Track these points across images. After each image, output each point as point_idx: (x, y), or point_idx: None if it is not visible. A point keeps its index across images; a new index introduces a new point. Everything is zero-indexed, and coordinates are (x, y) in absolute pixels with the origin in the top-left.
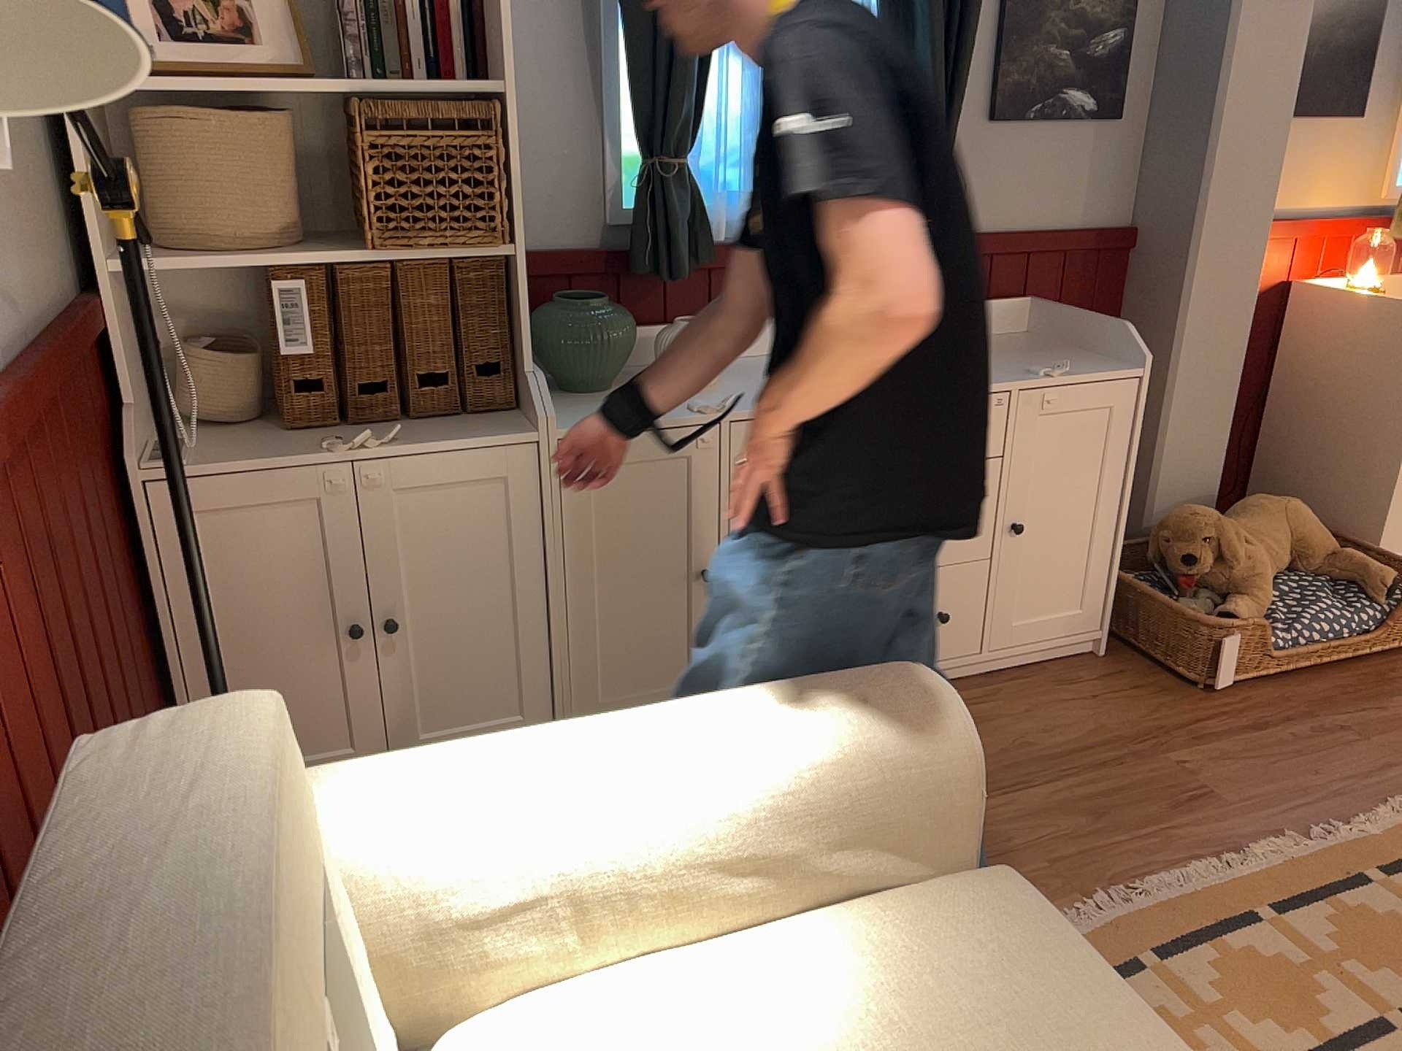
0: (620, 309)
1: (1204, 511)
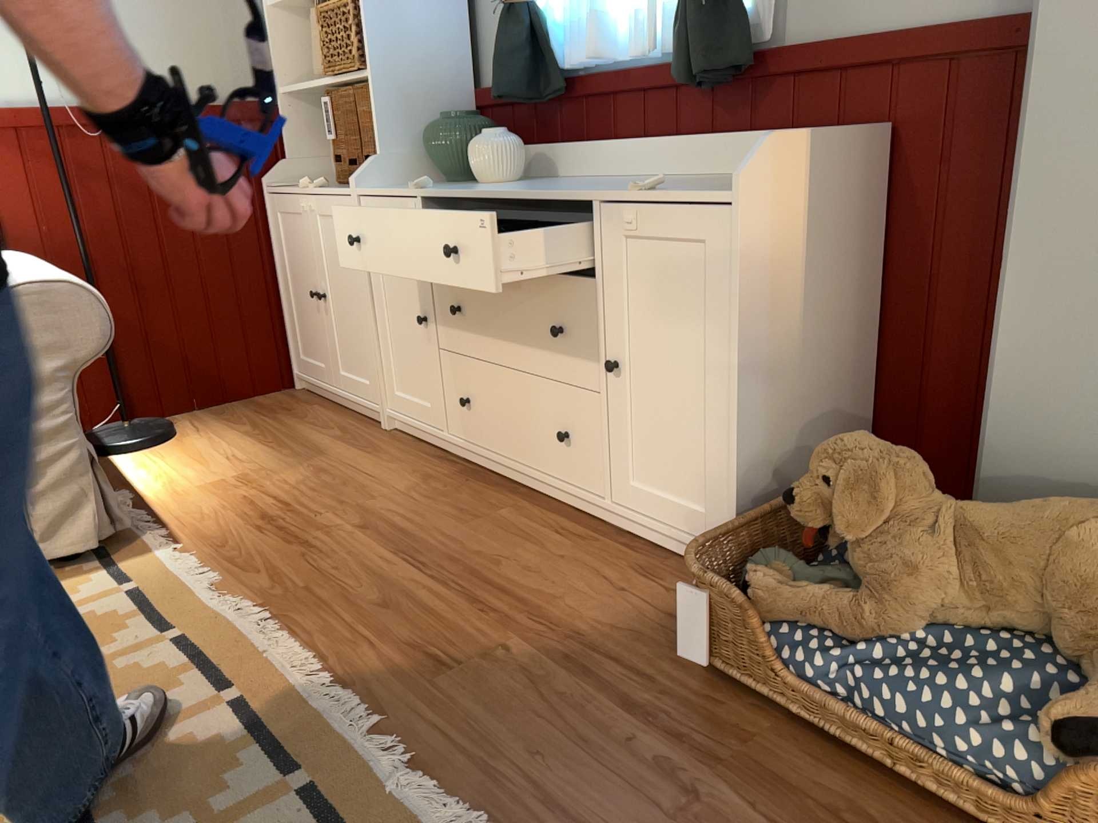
0: (463, 122)
1: (865, 444)
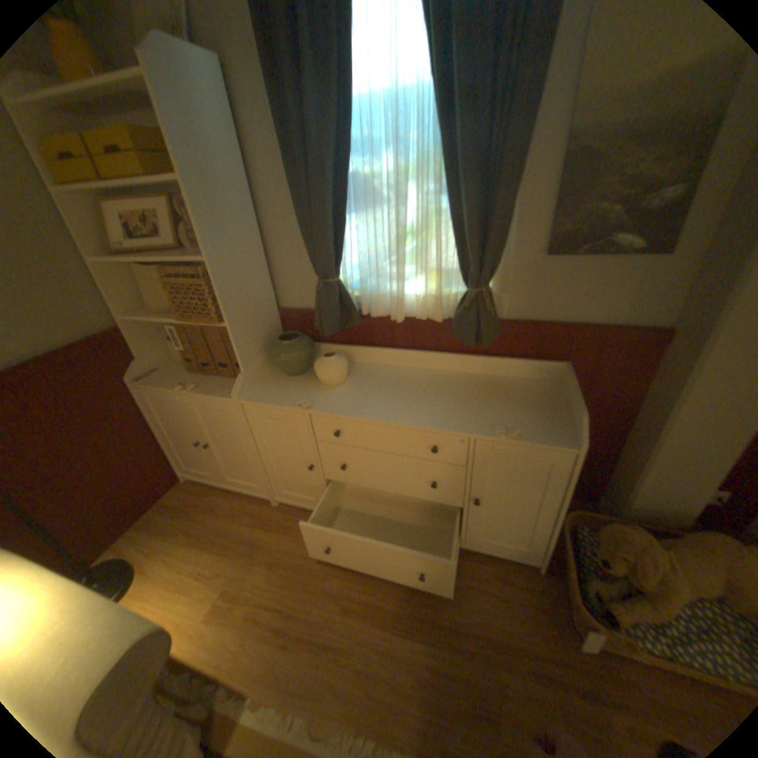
0: (300, 345)
1: (635, 539)
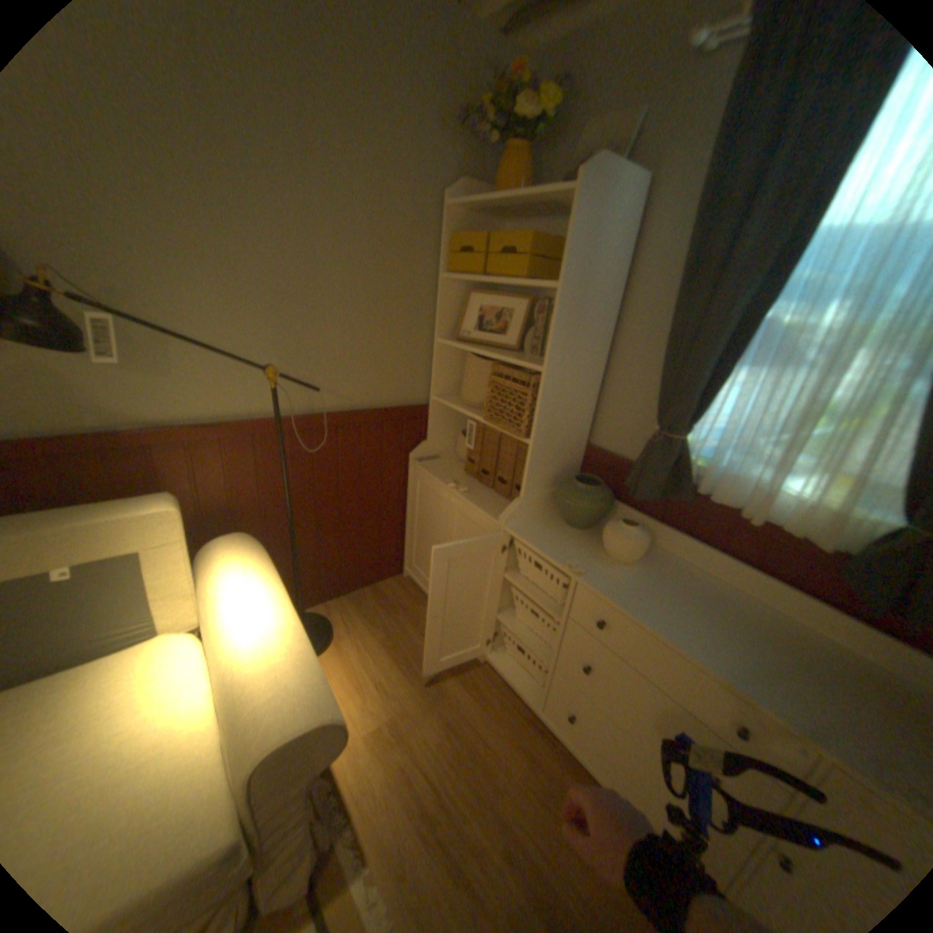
0: (598, 496)
1: None
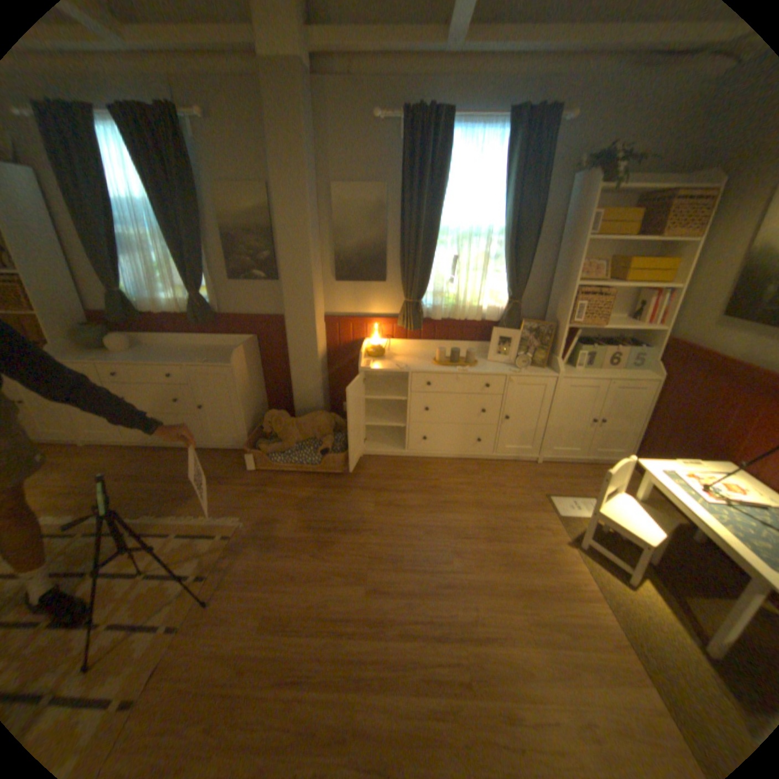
0: (94, 330)
1: (274, 413)
